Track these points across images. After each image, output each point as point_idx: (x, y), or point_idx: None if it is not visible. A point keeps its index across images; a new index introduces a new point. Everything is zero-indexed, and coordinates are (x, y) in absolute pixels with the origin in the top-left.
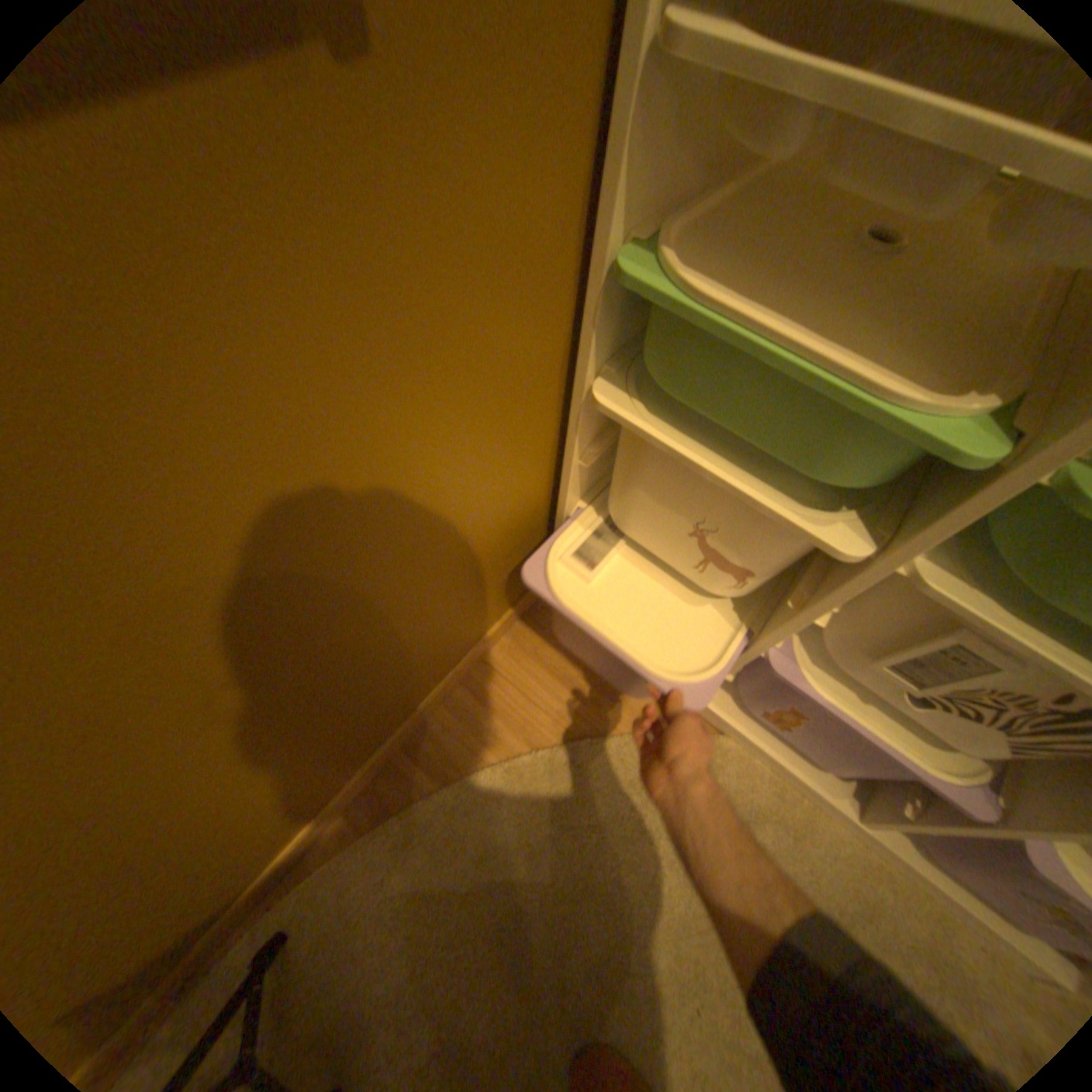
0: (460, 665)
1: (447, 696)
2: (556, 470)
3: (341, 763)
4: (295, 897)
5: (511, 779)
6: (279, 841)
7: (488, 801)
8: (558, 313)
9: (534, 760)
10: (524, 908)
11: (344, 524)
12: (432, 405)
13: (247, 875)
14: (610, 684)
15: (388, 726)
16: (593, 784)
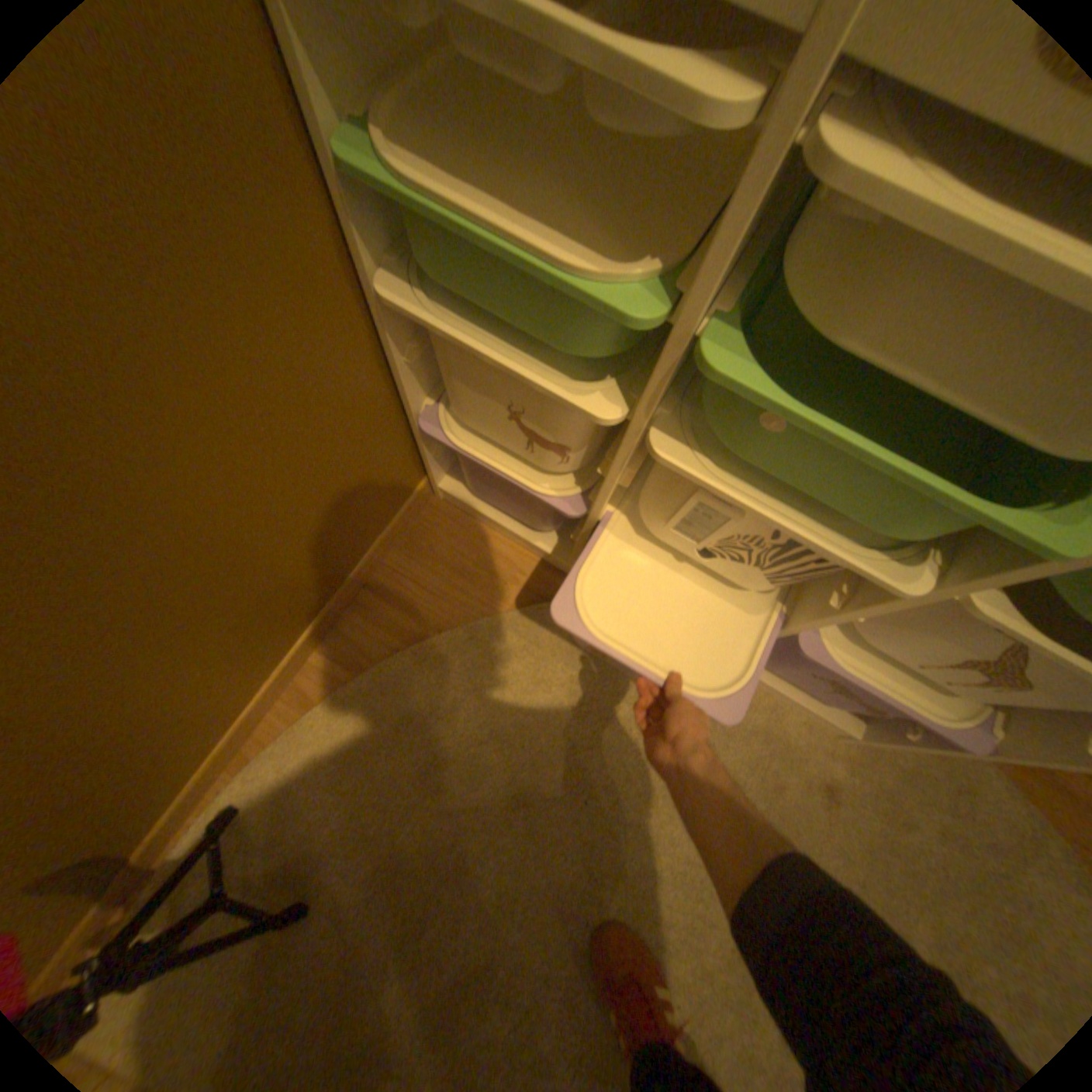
0: (356, 570)
1: (350, 599)
2: (389, 370)
3: (247, 667)
4: (238, 781)
5: (418, 660)
6: (206, 739)
7: (400, 681)
8: (304, 205)
9: (437, 642)
10: (440, 756)
11: (120, 444)
12: (174, 317)
13: (183, 768)
14: (502, 568)
15: (291, 631)
16: (491, 653)
